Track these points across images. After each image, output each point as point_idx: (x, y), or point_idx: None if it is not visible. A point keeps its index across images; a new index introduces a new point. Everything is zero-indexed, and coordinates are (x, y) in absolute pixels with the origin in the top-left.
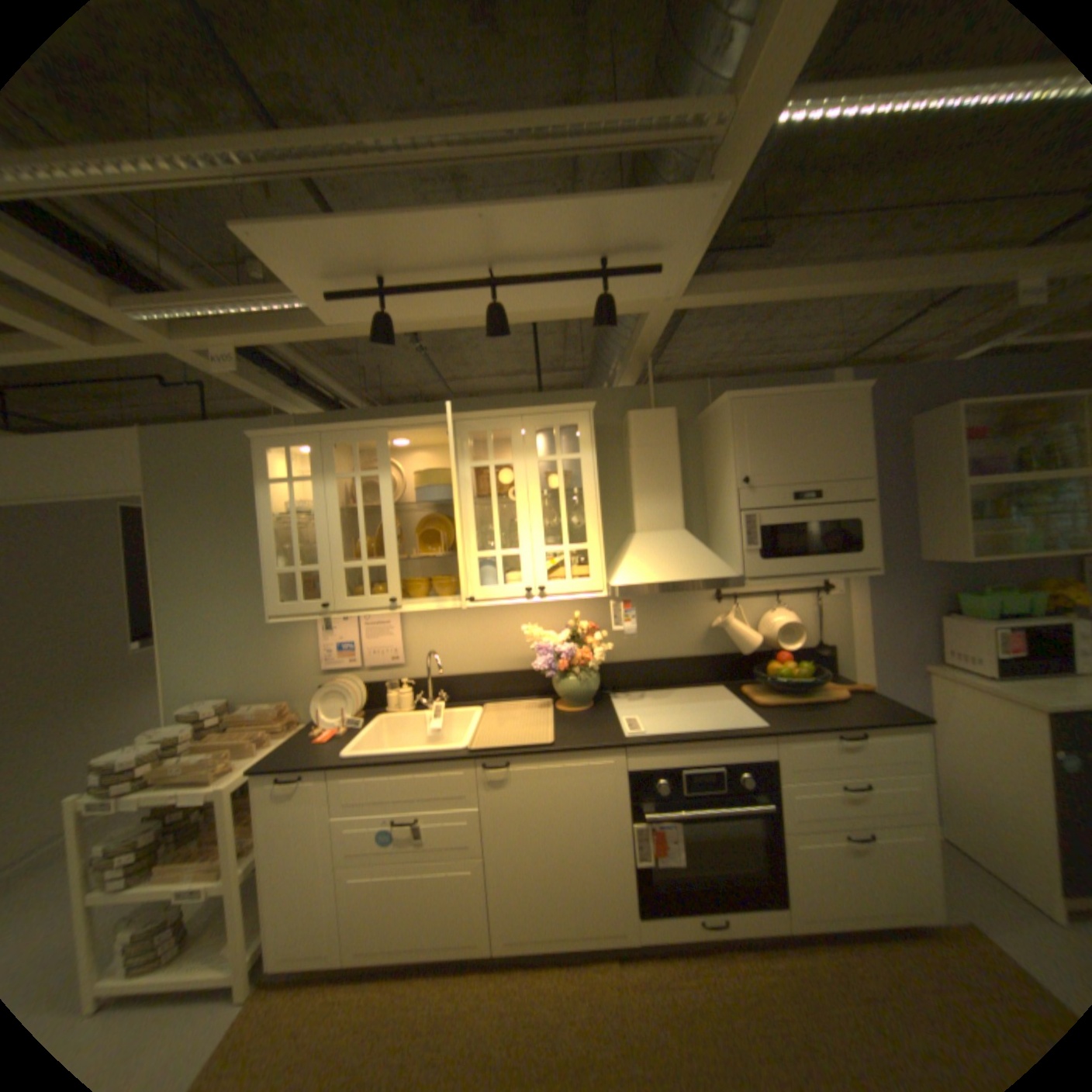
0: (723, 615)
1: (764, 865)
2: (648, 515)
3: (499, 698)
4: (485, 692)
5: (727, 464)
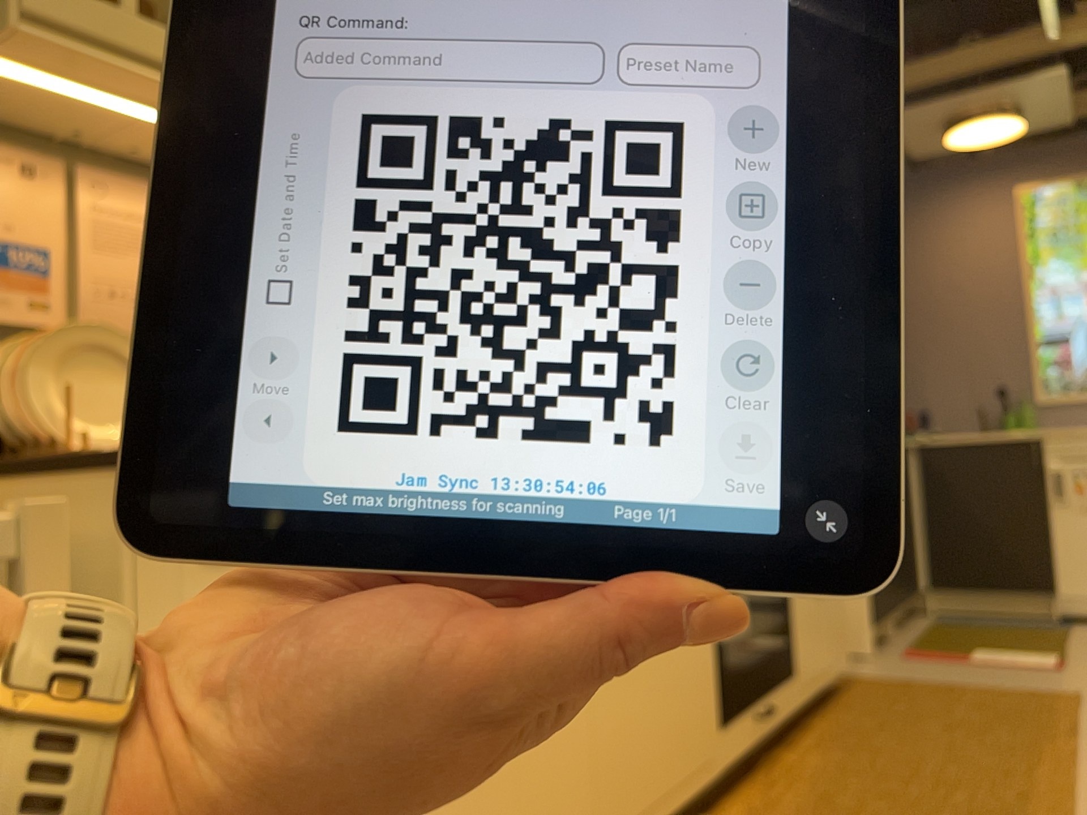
0: None
1: (759, 636)
2: None
3: None
4: None
5: None
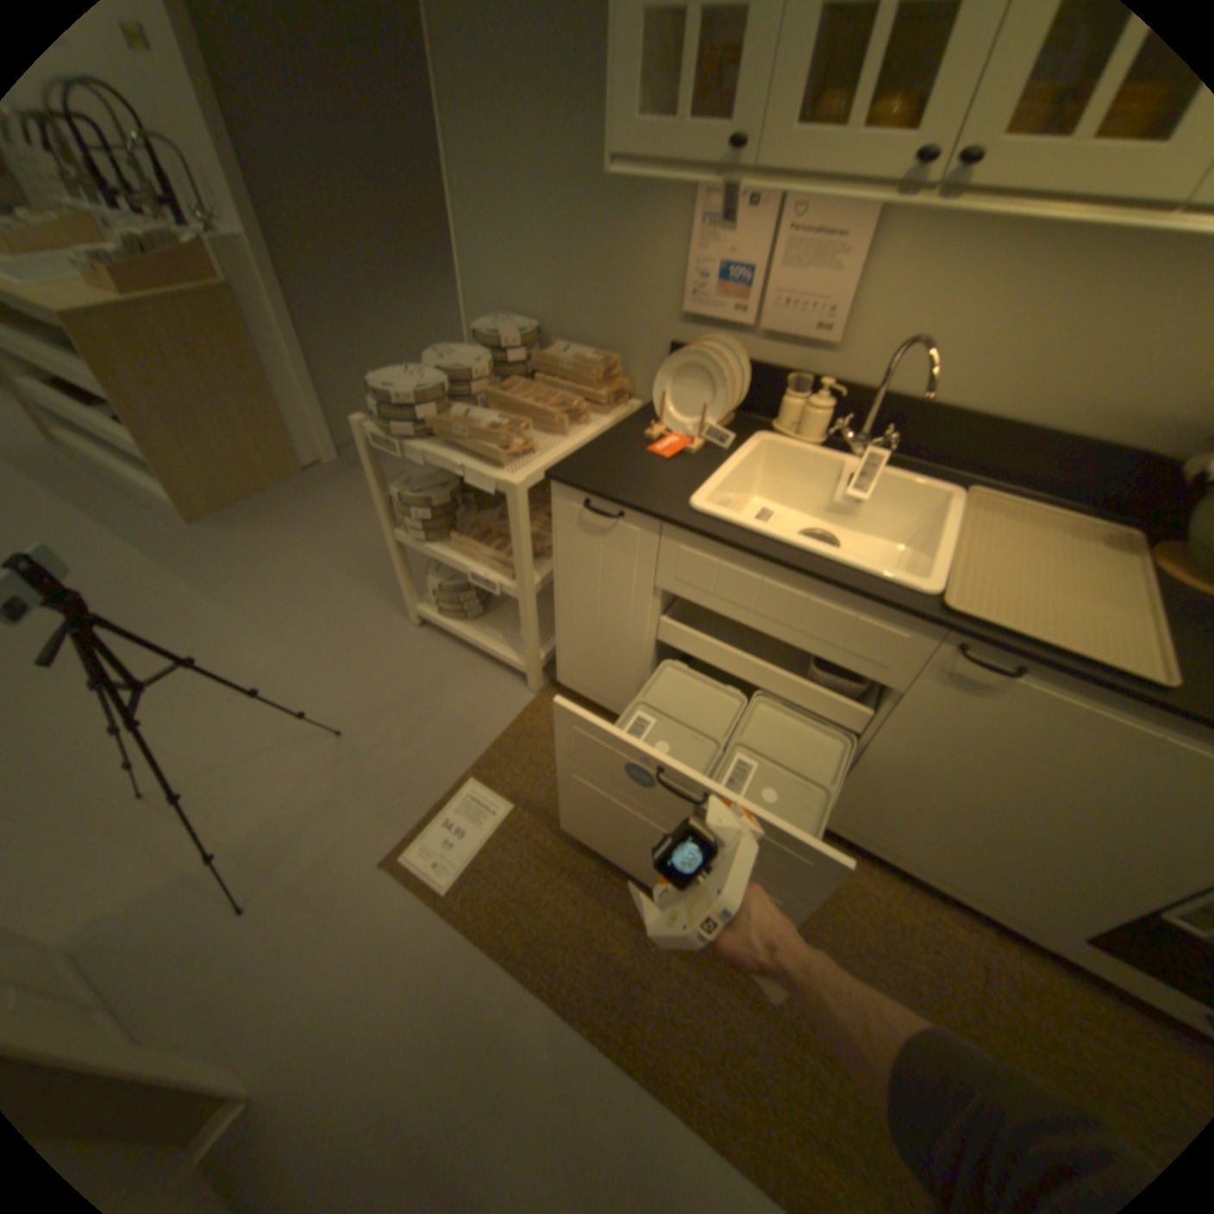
0: None
1: None
2: None
3: (1005, 478)
4: (981, 455)
5: None
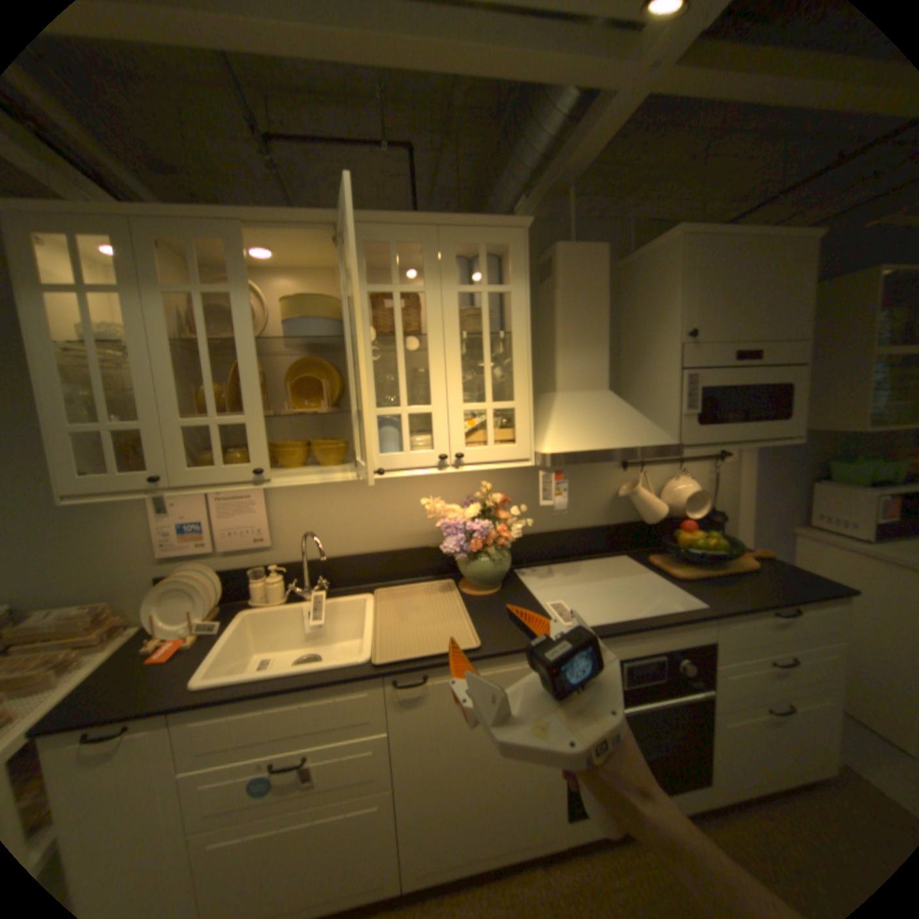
0: (629, 483)
1: (684, 742)
2: (573, 371)
3: (390, 579)
4: (373, 573)
5: (667, 314)
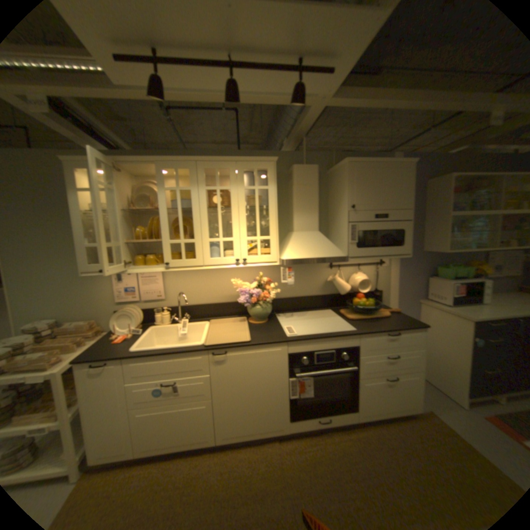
0: (333, 275)
1: (348, 393)
2: (301, 222)
3: (218, 316)
4: (211, 313)
5: (344, 197)
